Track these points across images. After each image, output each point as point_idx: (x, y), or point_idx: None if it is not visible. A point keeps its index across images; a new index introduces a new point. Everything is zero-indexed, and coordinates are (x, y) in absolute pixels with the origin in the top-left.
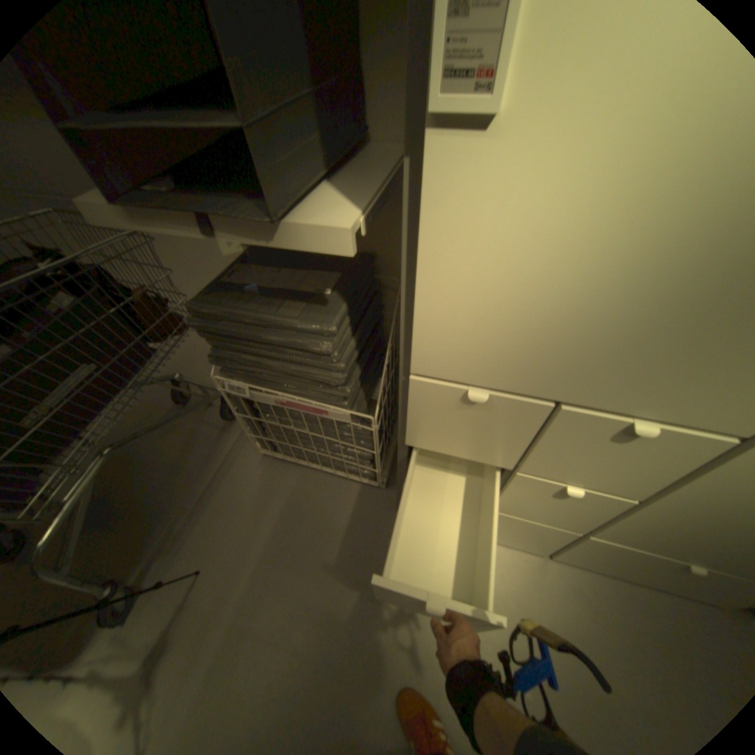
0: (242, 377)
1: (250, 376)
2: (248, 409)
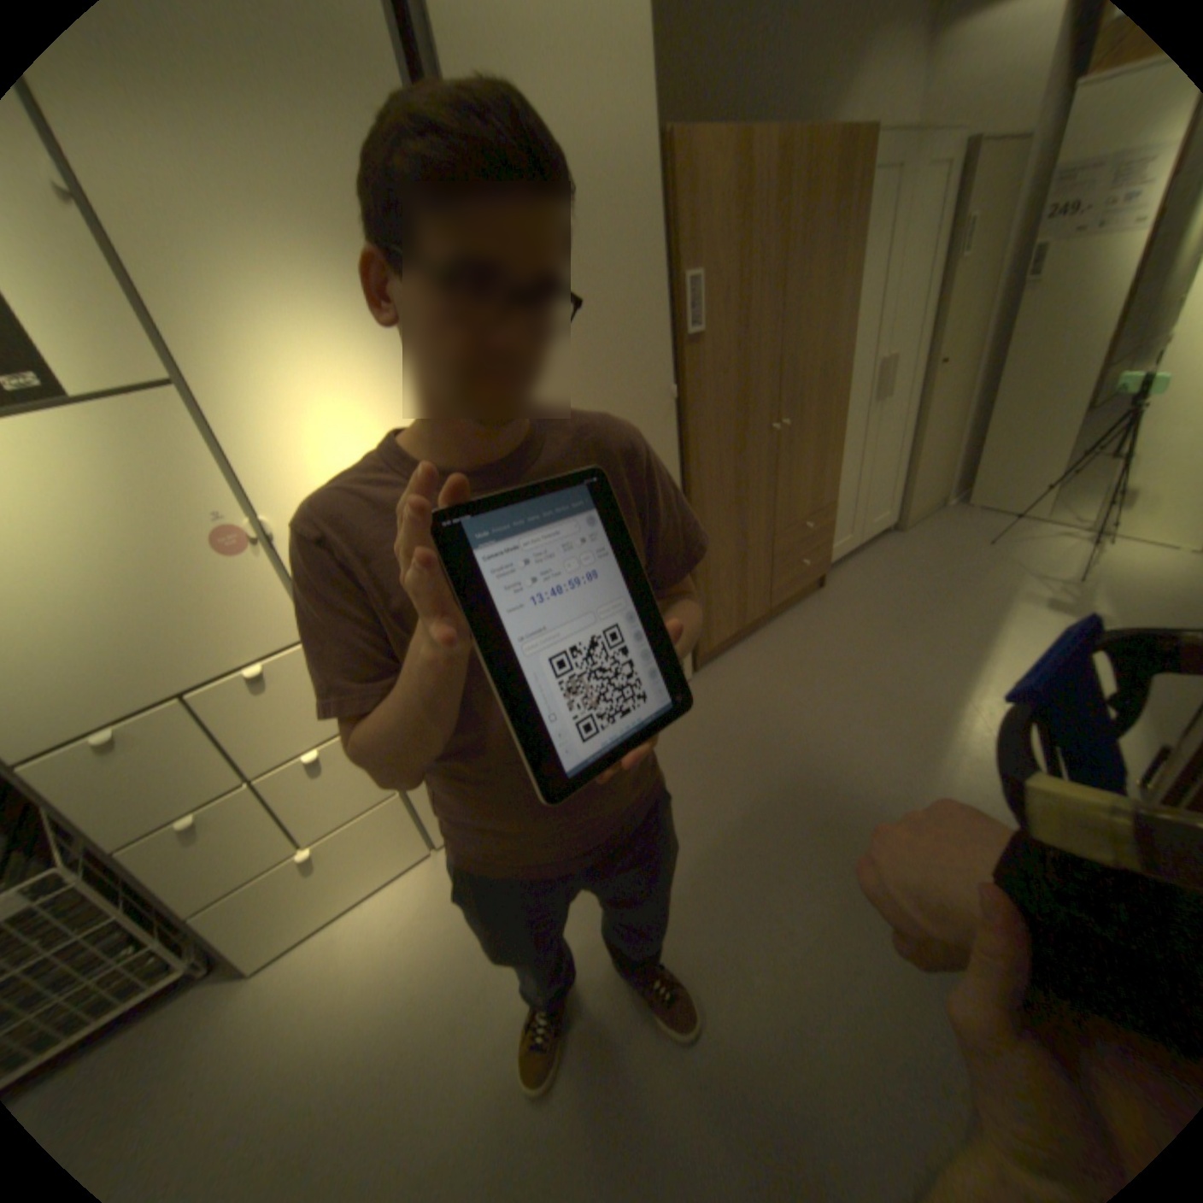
0: None
1: None
2: None
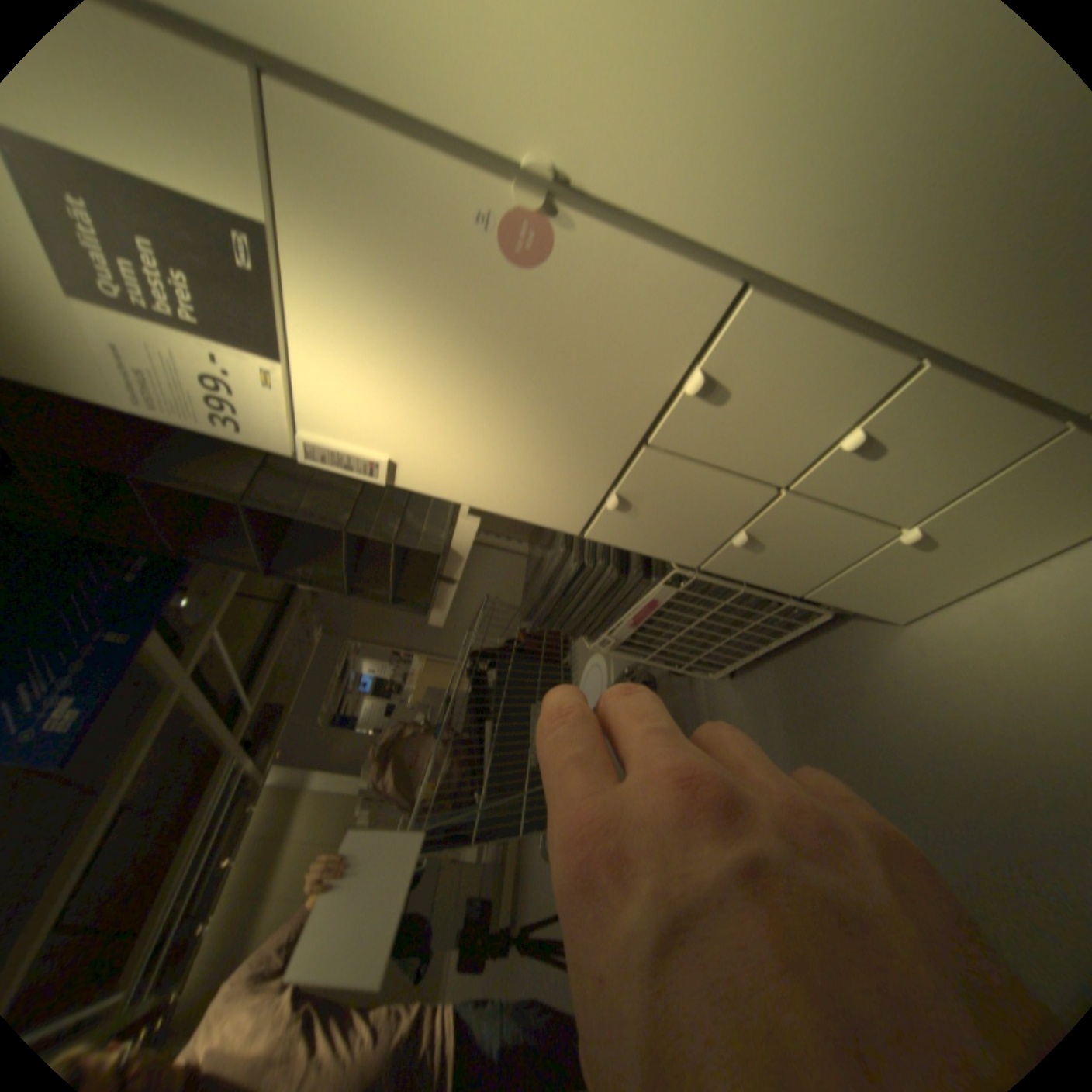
0: (600, 630)
1: (602, 625)
2: (645, 650)
